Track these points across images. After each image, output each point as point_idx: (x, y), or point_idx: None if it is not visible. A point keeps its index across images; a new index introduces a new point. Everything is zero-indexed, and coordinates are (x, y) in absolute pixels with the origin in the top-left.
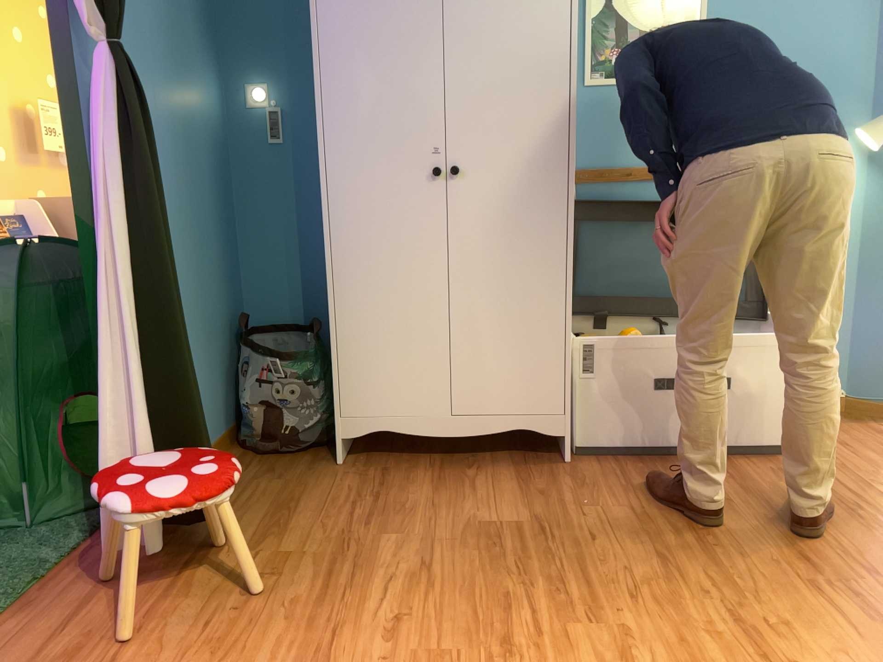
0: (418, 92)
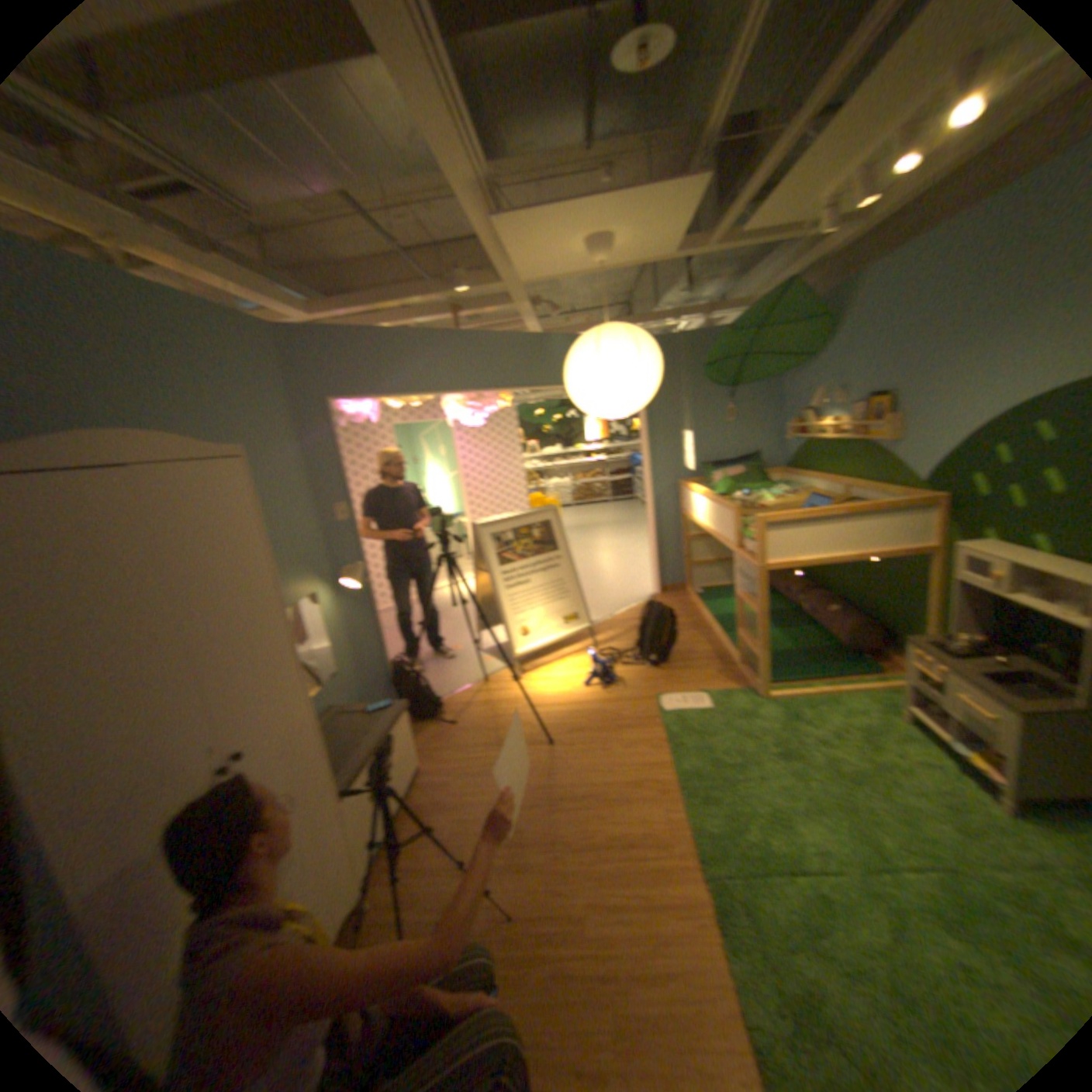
0: (178, 704)
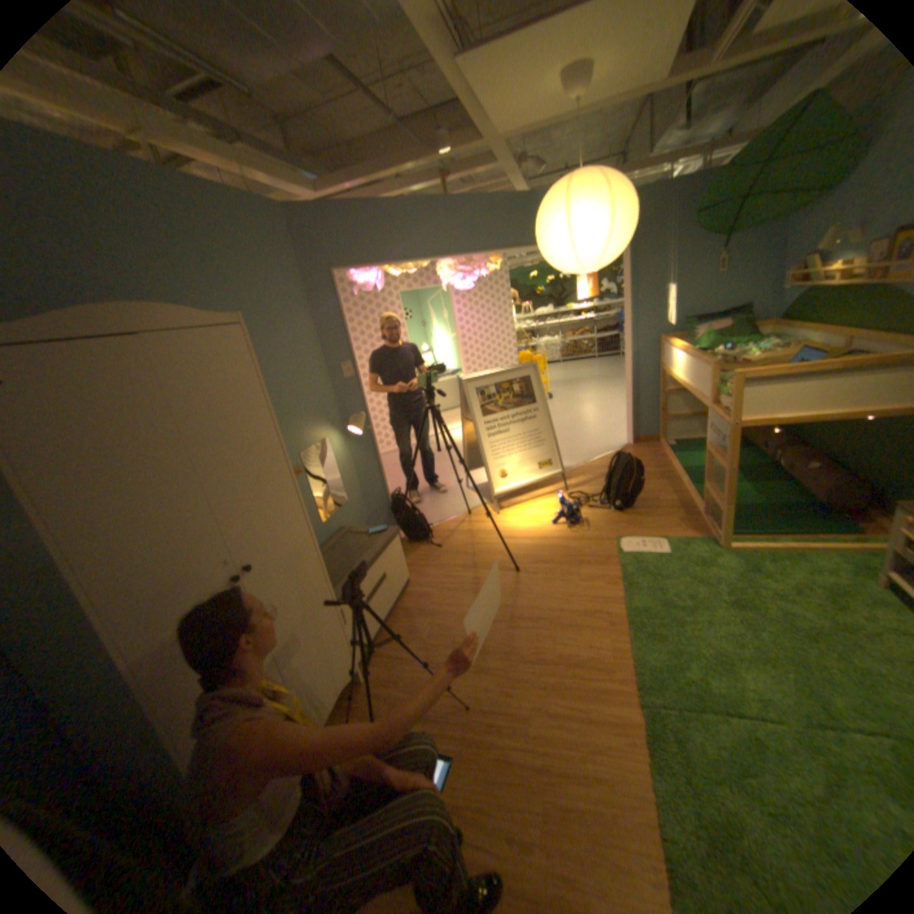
0: (192, 527)
